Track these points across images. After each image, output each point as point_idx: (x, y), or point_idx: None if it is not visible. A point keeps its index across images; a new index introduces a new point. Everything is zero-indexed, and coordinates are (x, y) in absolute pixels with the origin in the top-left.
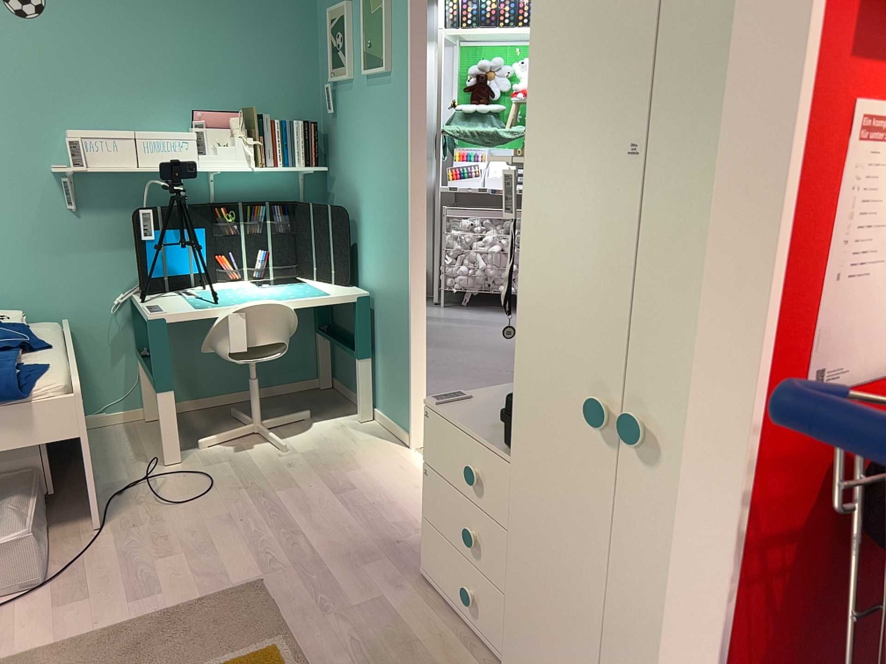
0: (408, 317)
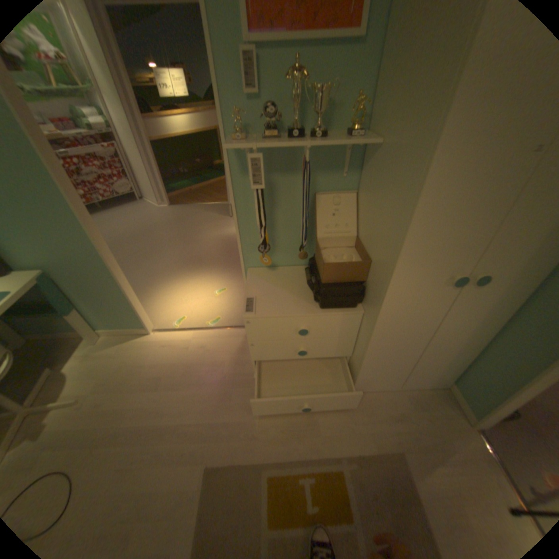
0: (108, 271)
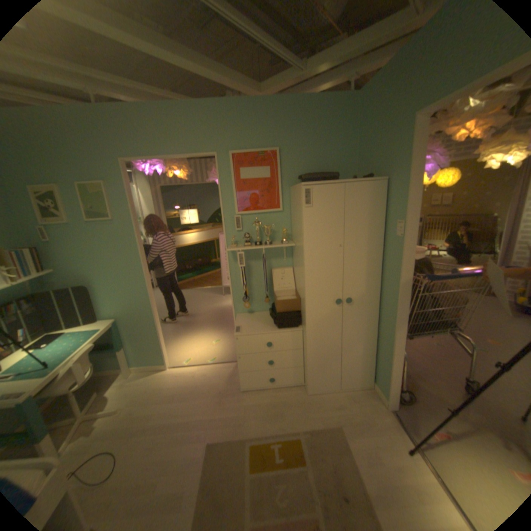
0: (152, 320)
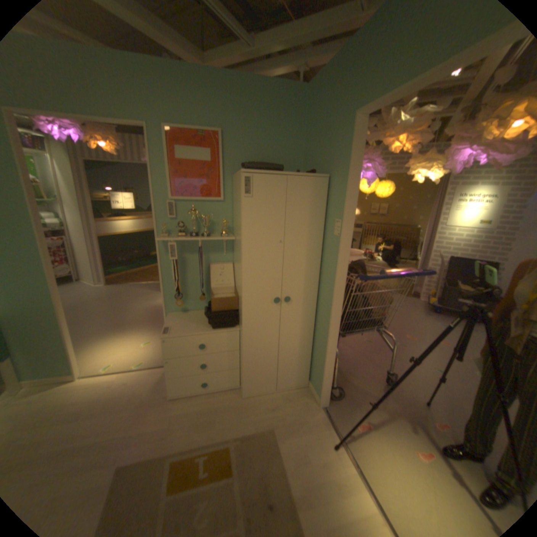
0: (56, 320)
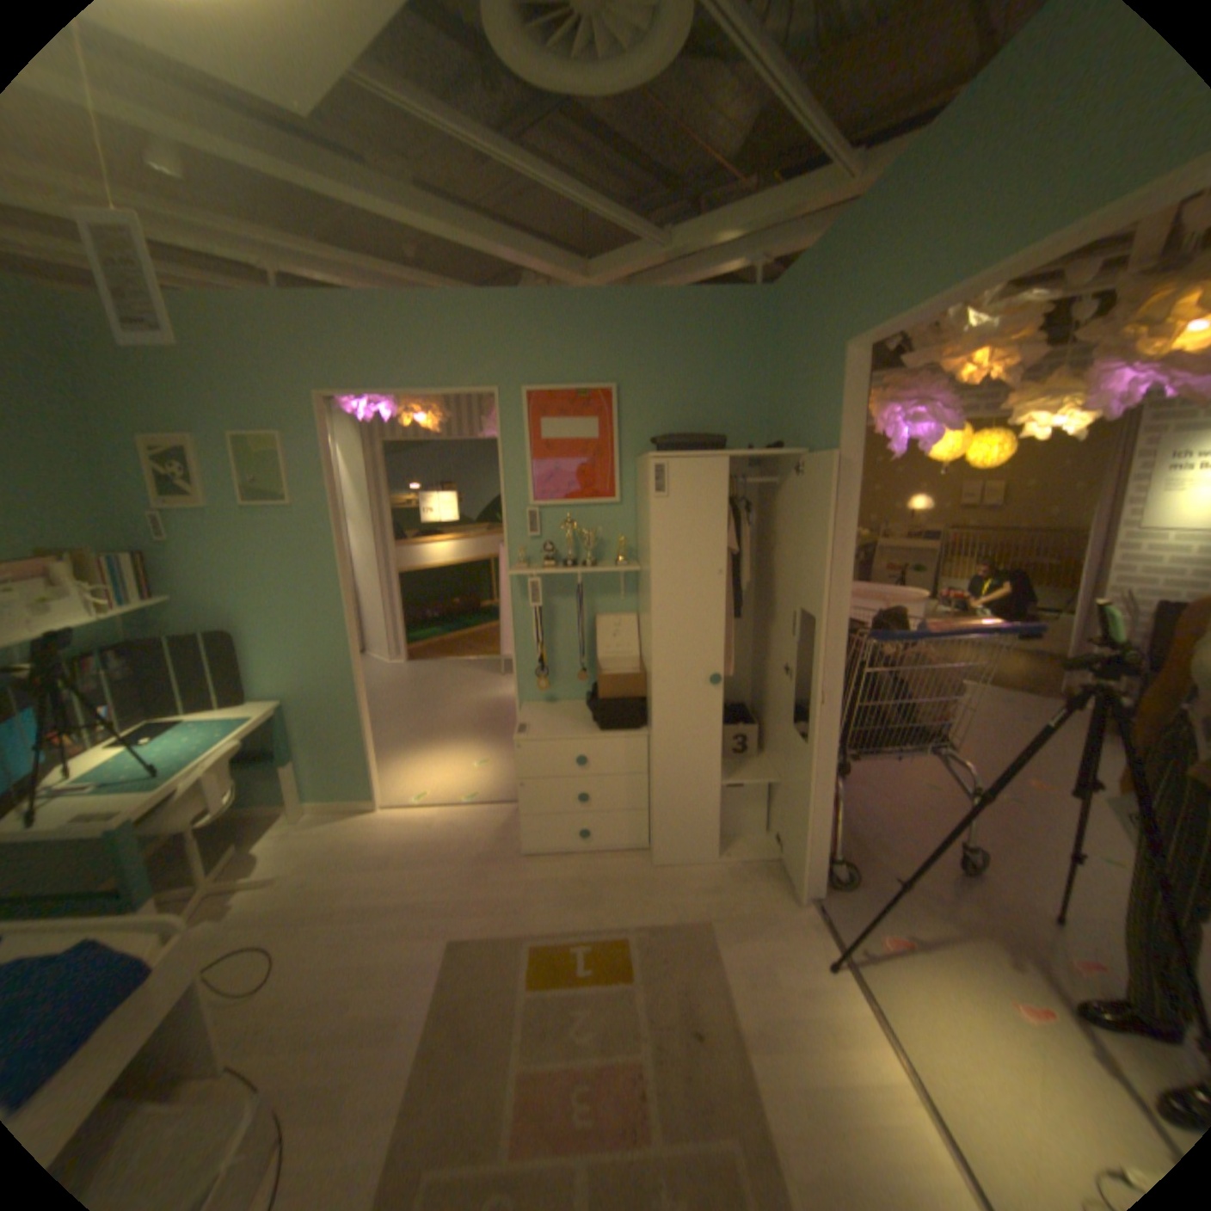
0: (355, 706)
